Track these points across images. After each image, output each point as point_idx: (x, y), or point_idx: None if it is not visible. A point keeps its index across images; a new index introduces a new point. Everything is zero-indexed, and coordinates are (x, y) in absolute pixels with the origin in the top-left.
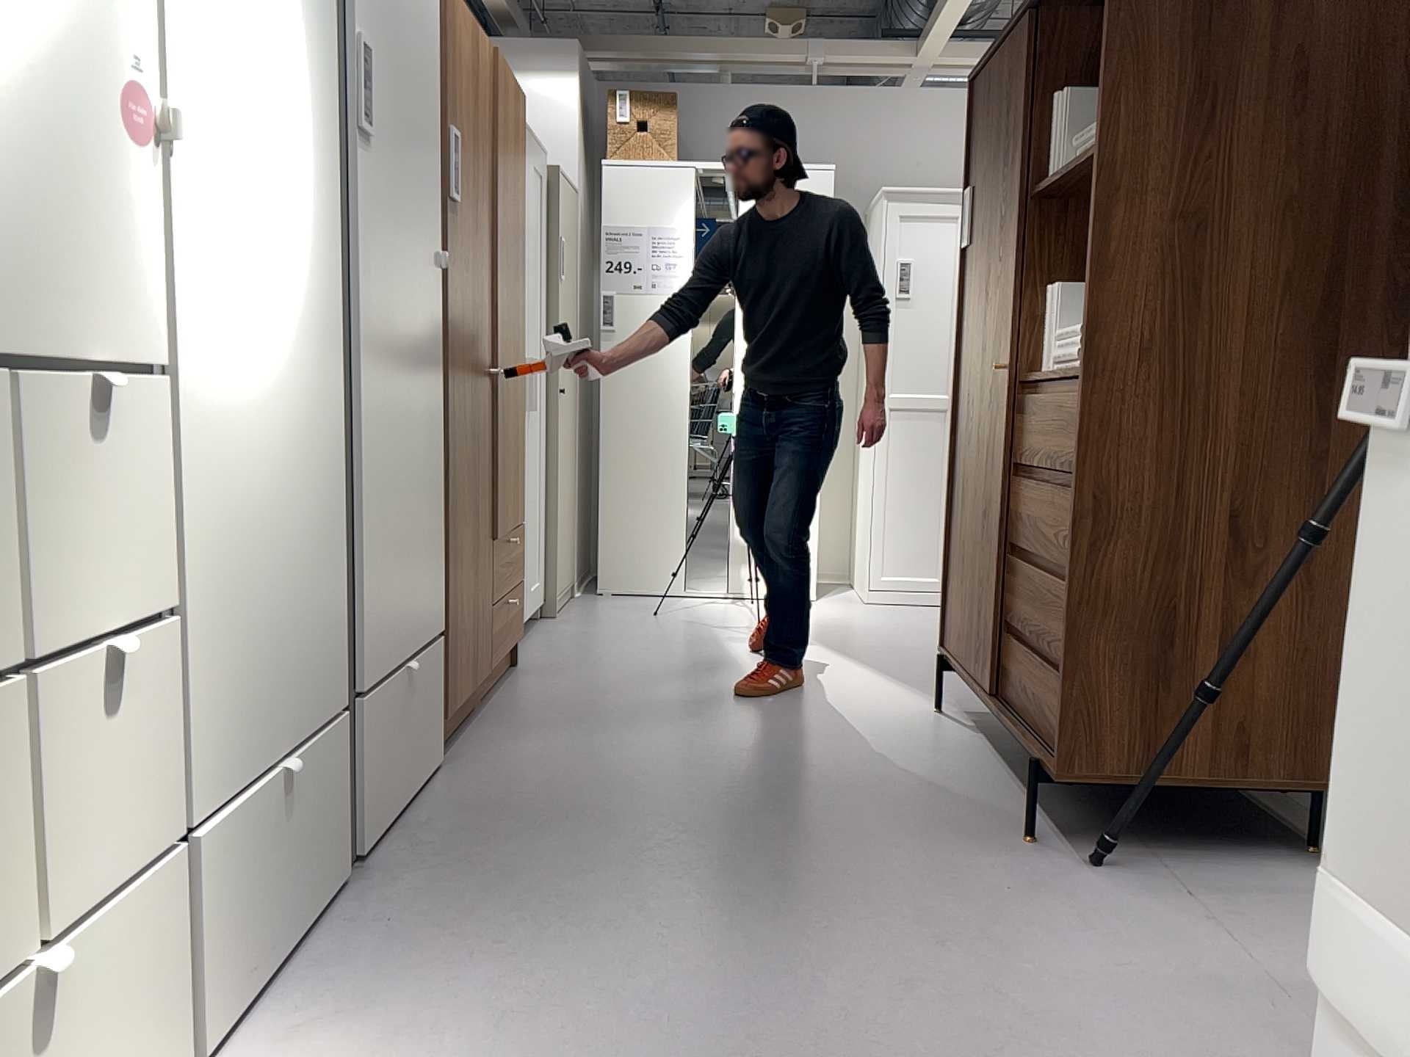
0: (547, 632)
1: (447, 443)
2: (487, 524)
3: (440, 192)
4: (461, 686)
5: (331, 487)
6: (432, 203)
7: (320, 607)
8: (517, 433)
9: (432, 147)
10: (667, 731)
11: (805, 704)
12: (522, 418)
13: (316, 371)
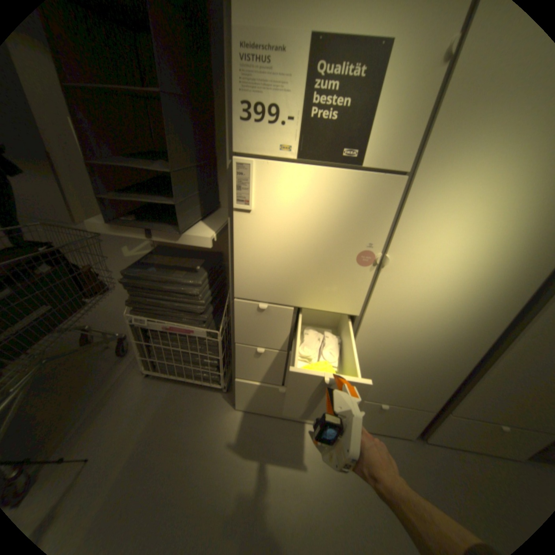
0: None
1: None
2: None
3: None
4: None
5: (465, 364)
6: None
7: (435, 388)
8: None
9: None
10: None
11: None
12: None
13: (475, 332)
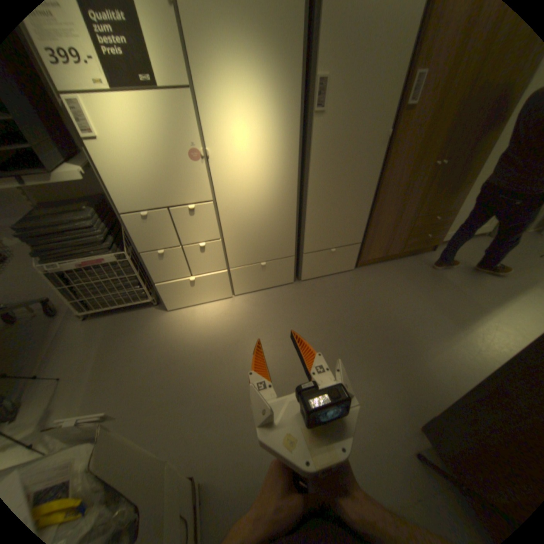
0: (477, 243)
1: (380, 193)
2: (415, 213)
3: (404, 102)
4: (374, 255)
5: (290, 214)
6: (387, 113)
7: (283, 237)
8: (467, 180)
9: (405, 82)
10: (422, 300)
11: (494, 329)
12: (476, 173)
13: (283, 189)
